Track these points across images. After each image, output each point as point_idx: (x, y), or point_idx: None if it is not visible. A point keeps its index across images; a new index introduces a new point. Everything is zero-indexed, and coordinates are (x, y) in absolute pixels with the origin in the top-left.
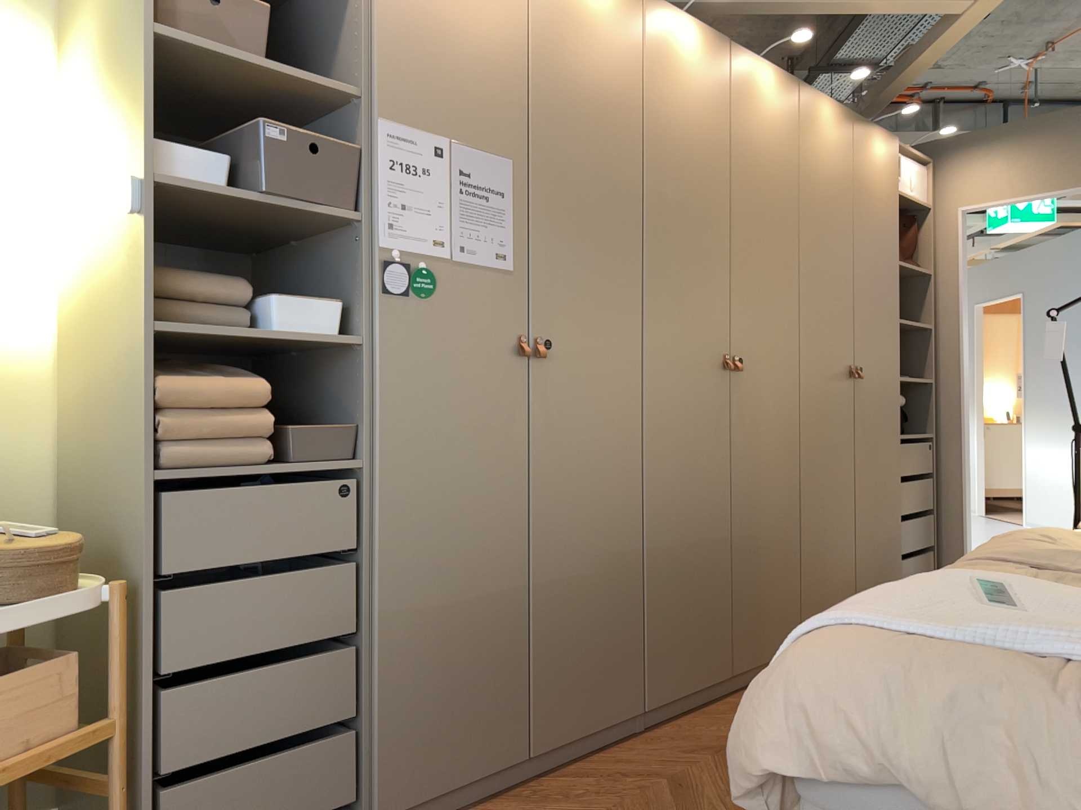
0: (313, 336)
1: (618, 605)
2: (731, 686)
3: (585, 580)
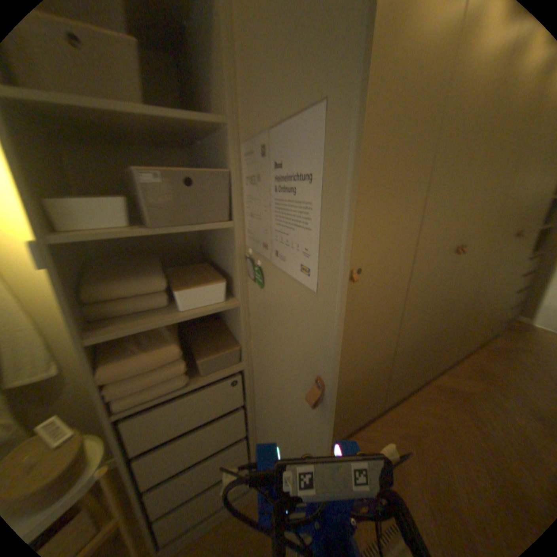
0: (209, 309)
1: (378, 379)
2: (421, 386)
3: (363, 375)
